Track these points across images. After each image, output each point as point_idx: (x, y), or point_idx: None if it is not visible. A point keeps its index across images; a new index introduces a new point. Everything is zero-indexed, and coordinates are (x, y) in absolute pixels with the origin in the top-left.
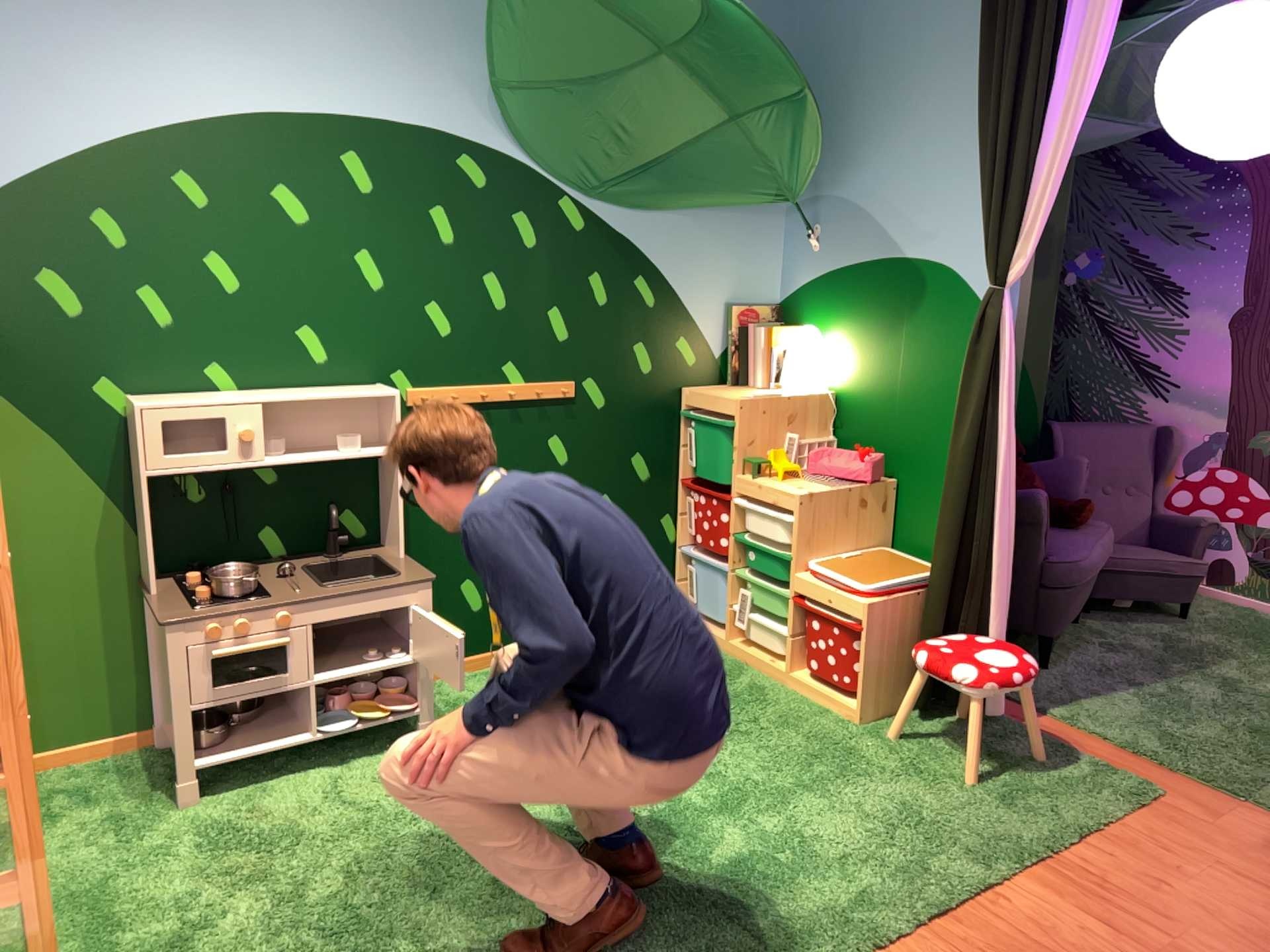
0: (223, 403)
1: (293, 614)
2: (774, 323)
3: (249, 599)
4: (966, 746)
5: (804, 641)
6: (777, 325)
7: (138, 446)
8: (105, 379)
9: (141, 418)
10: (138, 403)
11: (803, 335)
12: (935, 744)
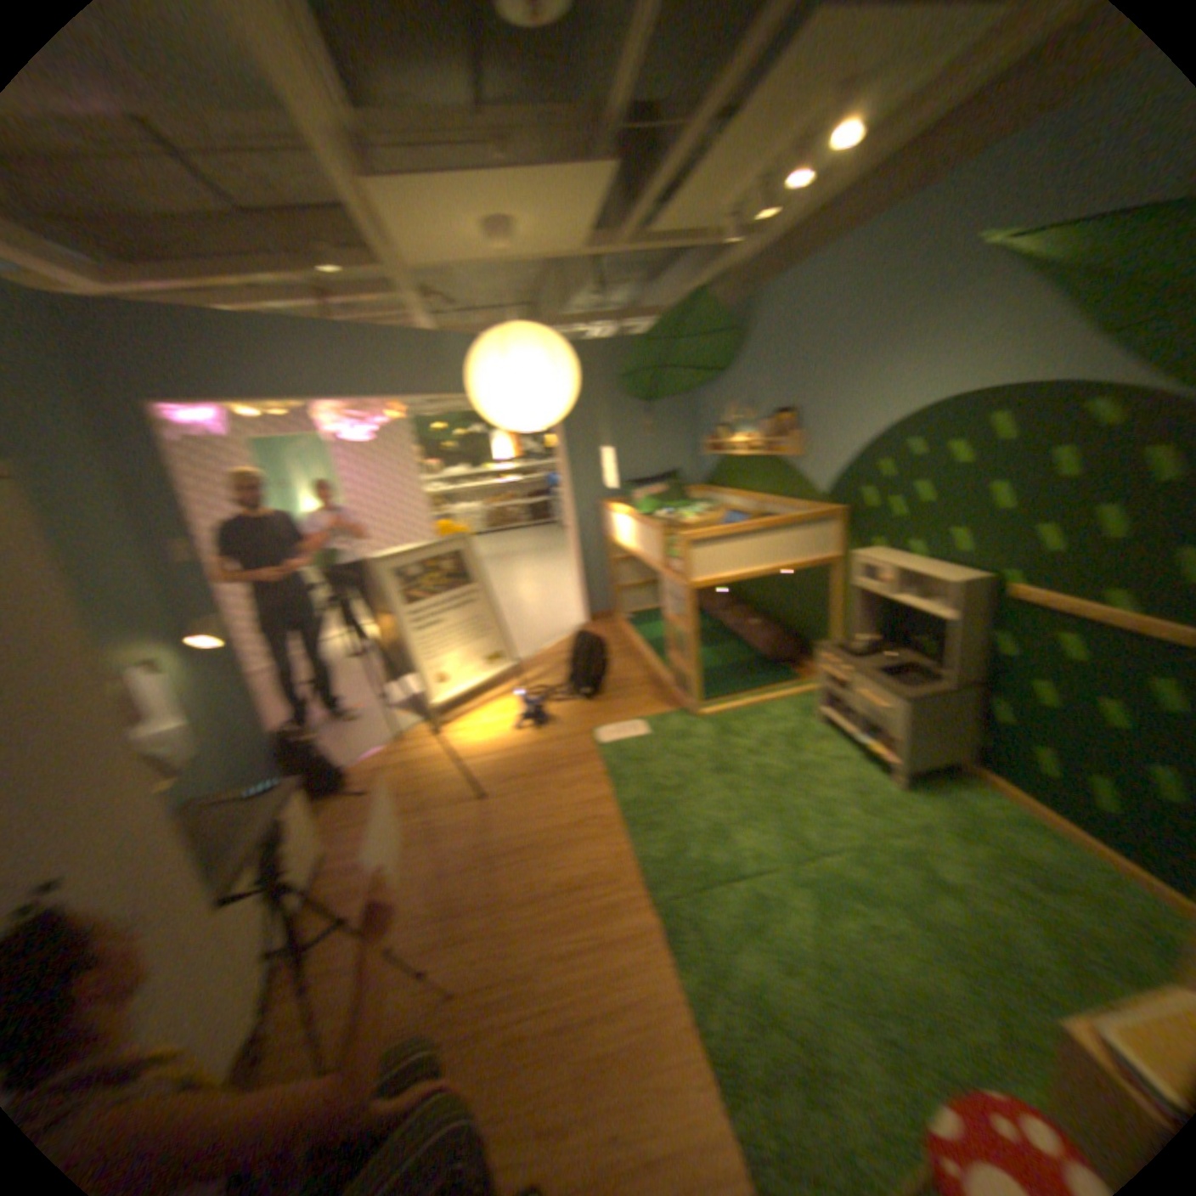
0: (883, 562)
1: (852, 671)
2: None
3: (855, 657)
4: None
5: None
6: None
7: (855, 571)
8: (878, 538)
9: (859, 559)
10: (860, 552)
11: None
12: None
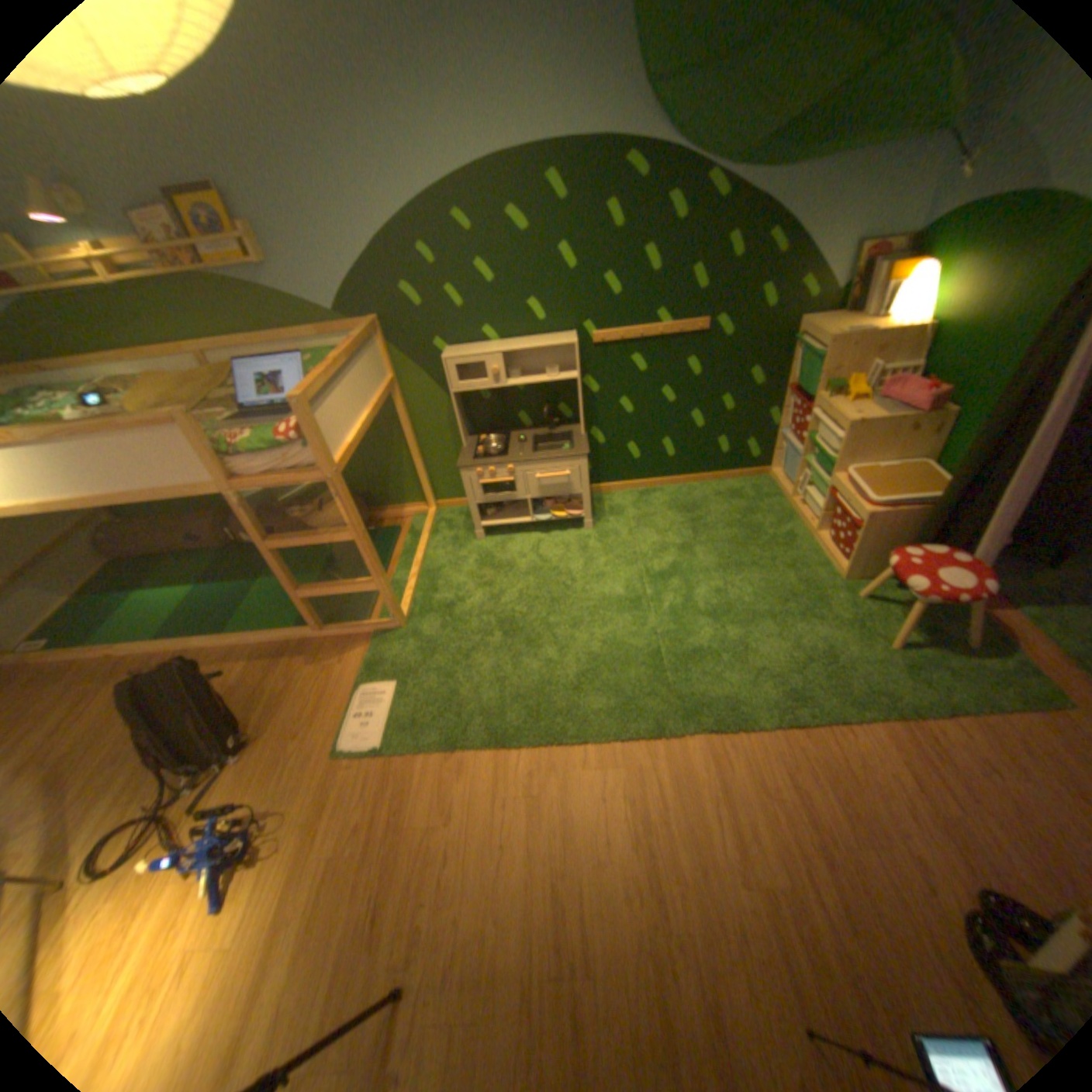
0: (481, 355)
1: (514, 468)
2: (904, 254)
3: (498, 457)
4: (916, 619)
5: (831, 515)
6: (902, 258)
7: (445, 379)
8: (434, 339)
9: (445, 365)
10: (442, 357)
11: (918, 272)
12: (891, 611)
